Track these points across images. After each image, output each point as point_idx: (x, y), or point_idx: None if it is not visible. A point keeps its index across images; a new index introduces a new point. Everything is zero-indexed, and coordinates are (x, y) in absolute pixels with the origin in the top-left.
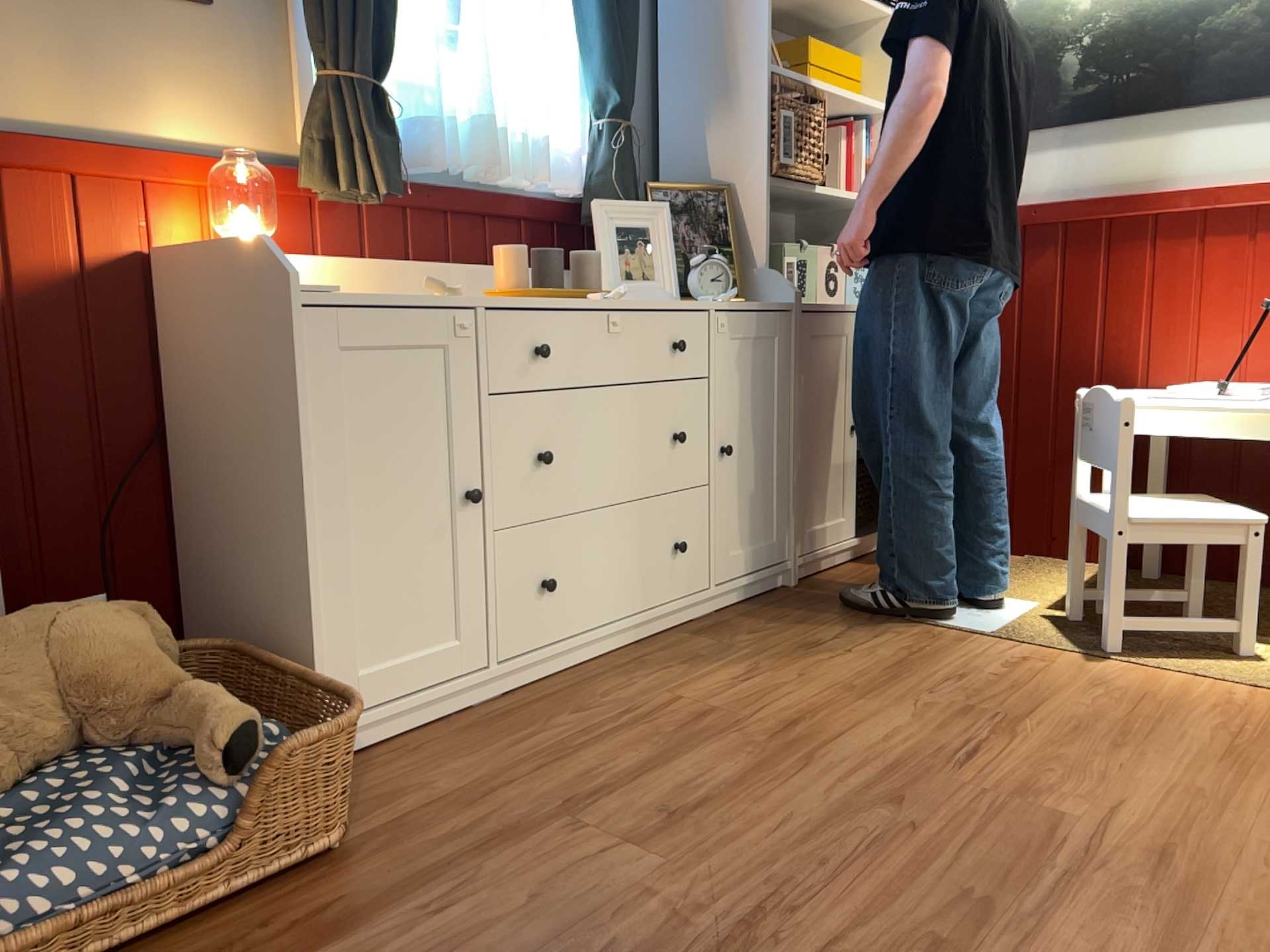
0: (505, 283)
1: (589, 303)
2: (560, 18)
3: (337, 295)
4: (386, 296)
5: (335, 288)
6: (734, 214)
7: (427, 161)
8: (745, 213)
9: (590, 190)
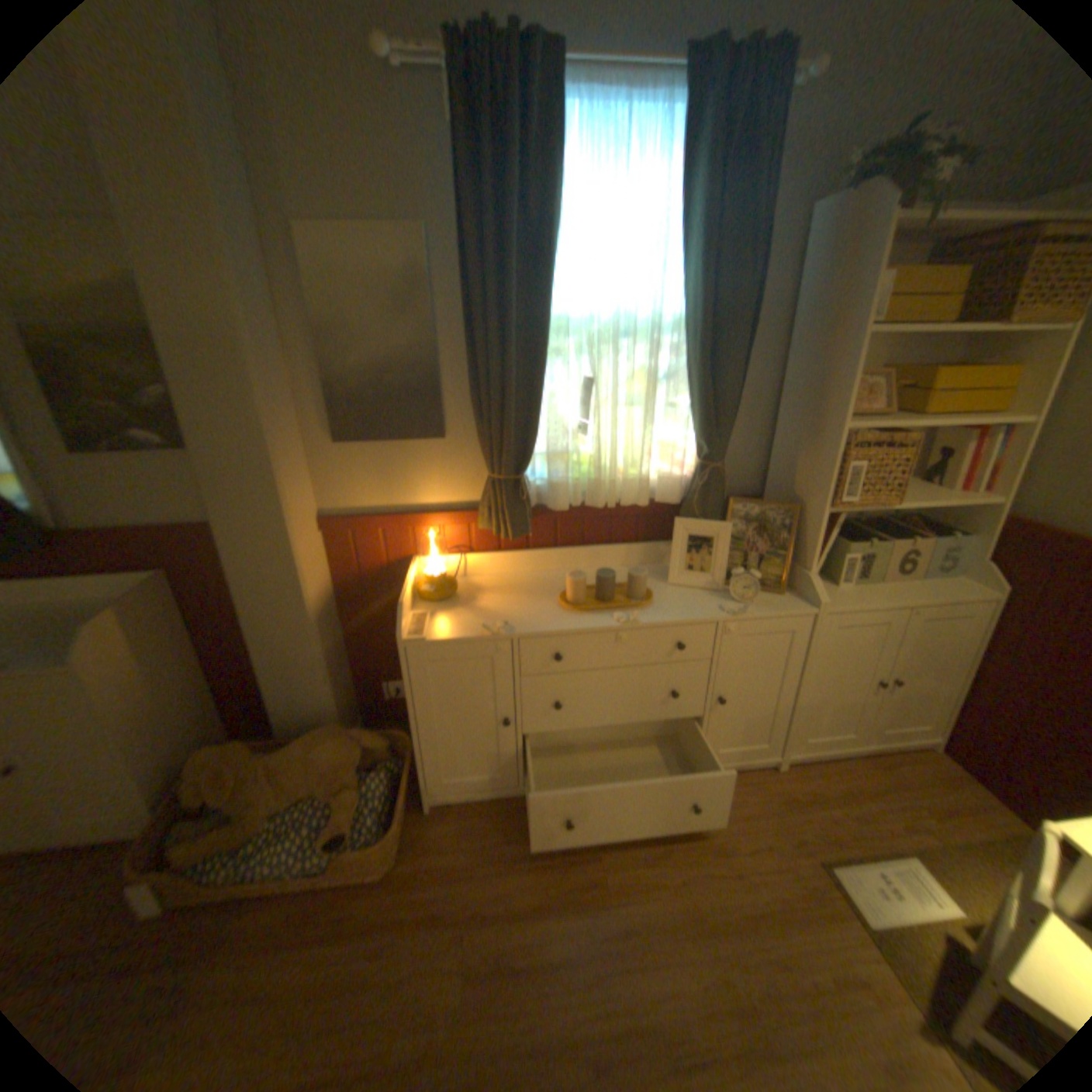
0: (569, 595)
1: (606, 625)
2: (679, 389)
3: (436, 631)
4: (465, 628)
5: (425, 637)
6: (801, 523)
7: (554, 506)
8: (807, 526)
9: (686, 500)
